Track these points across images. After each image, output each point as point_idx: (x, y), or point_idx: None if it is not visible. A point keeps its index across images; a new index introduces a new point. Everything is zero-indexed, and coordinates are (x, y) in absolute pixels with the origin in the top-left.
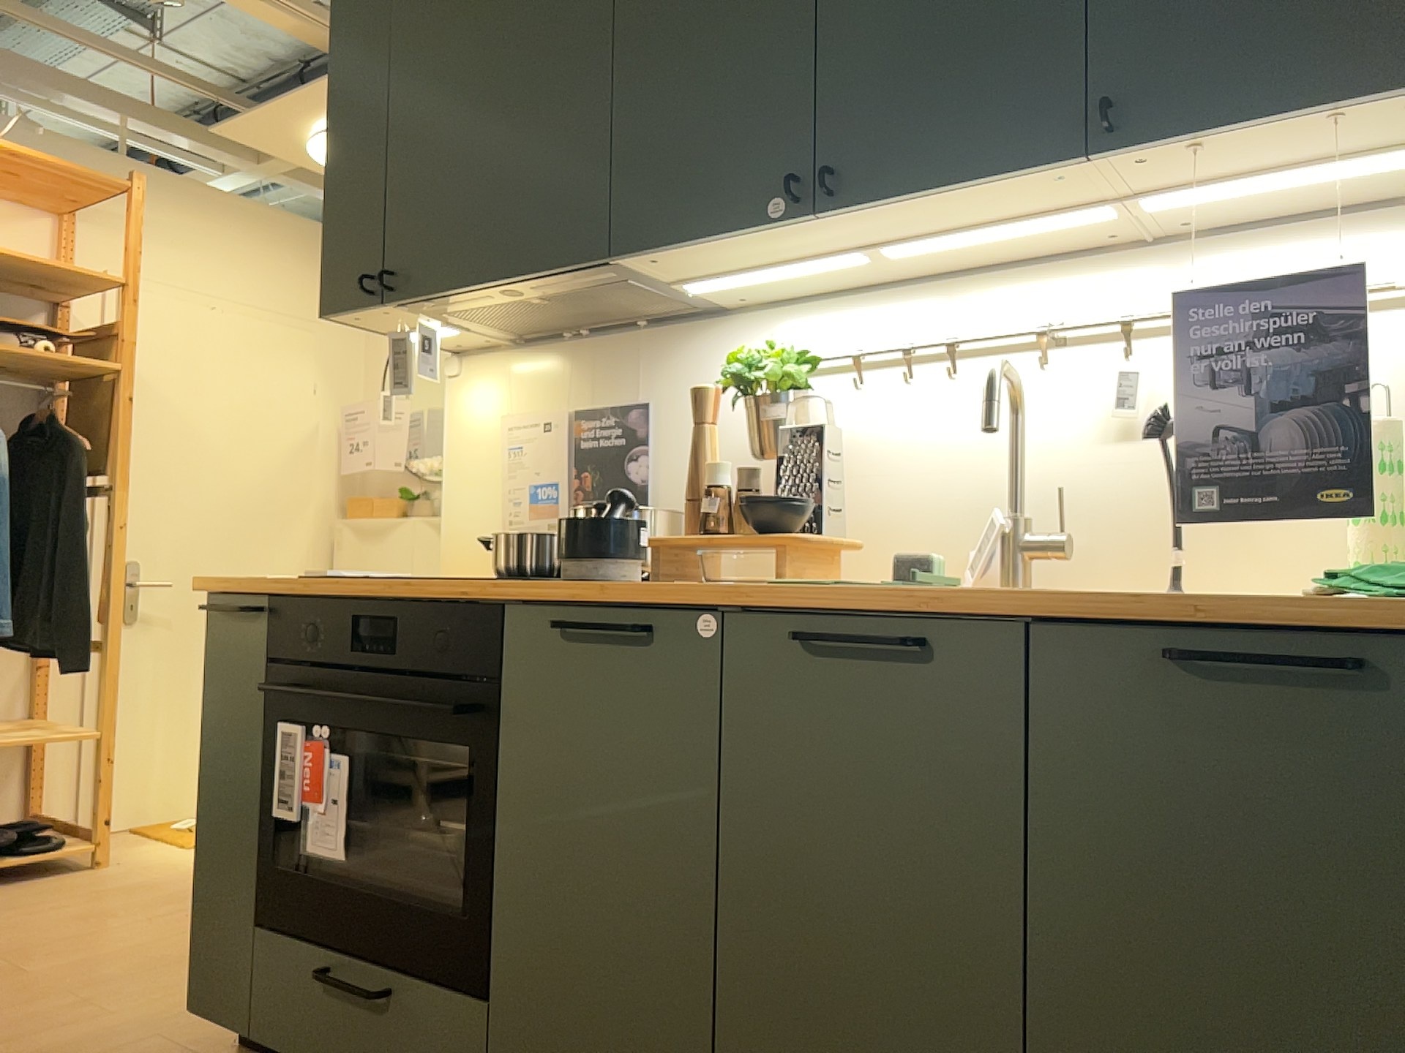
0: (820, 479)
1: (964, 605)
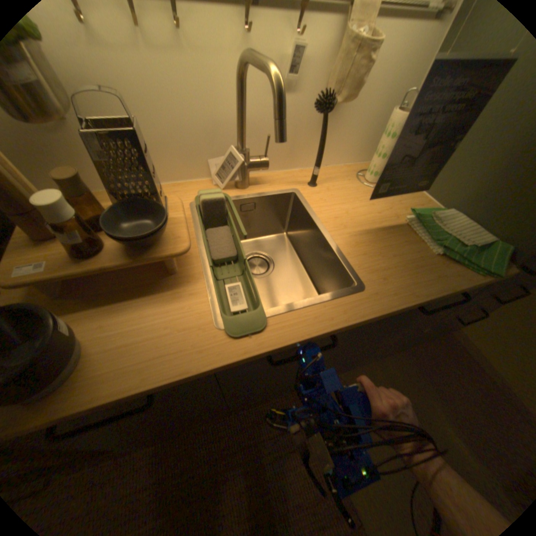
0: (140, 173)
1: (358, 325)
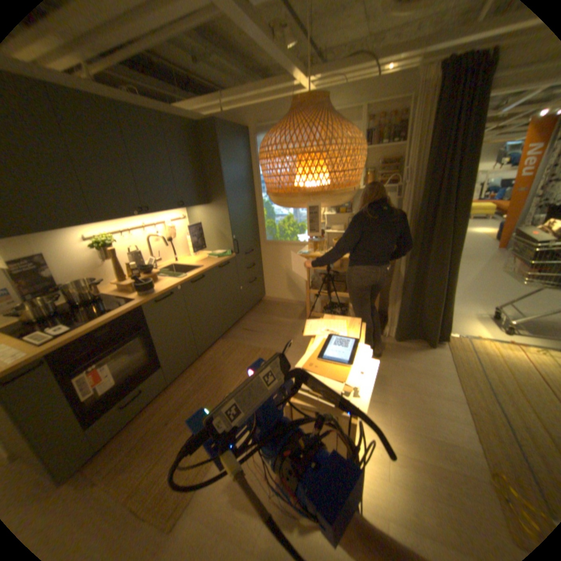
0: (139, 261)
1: (205, 270)
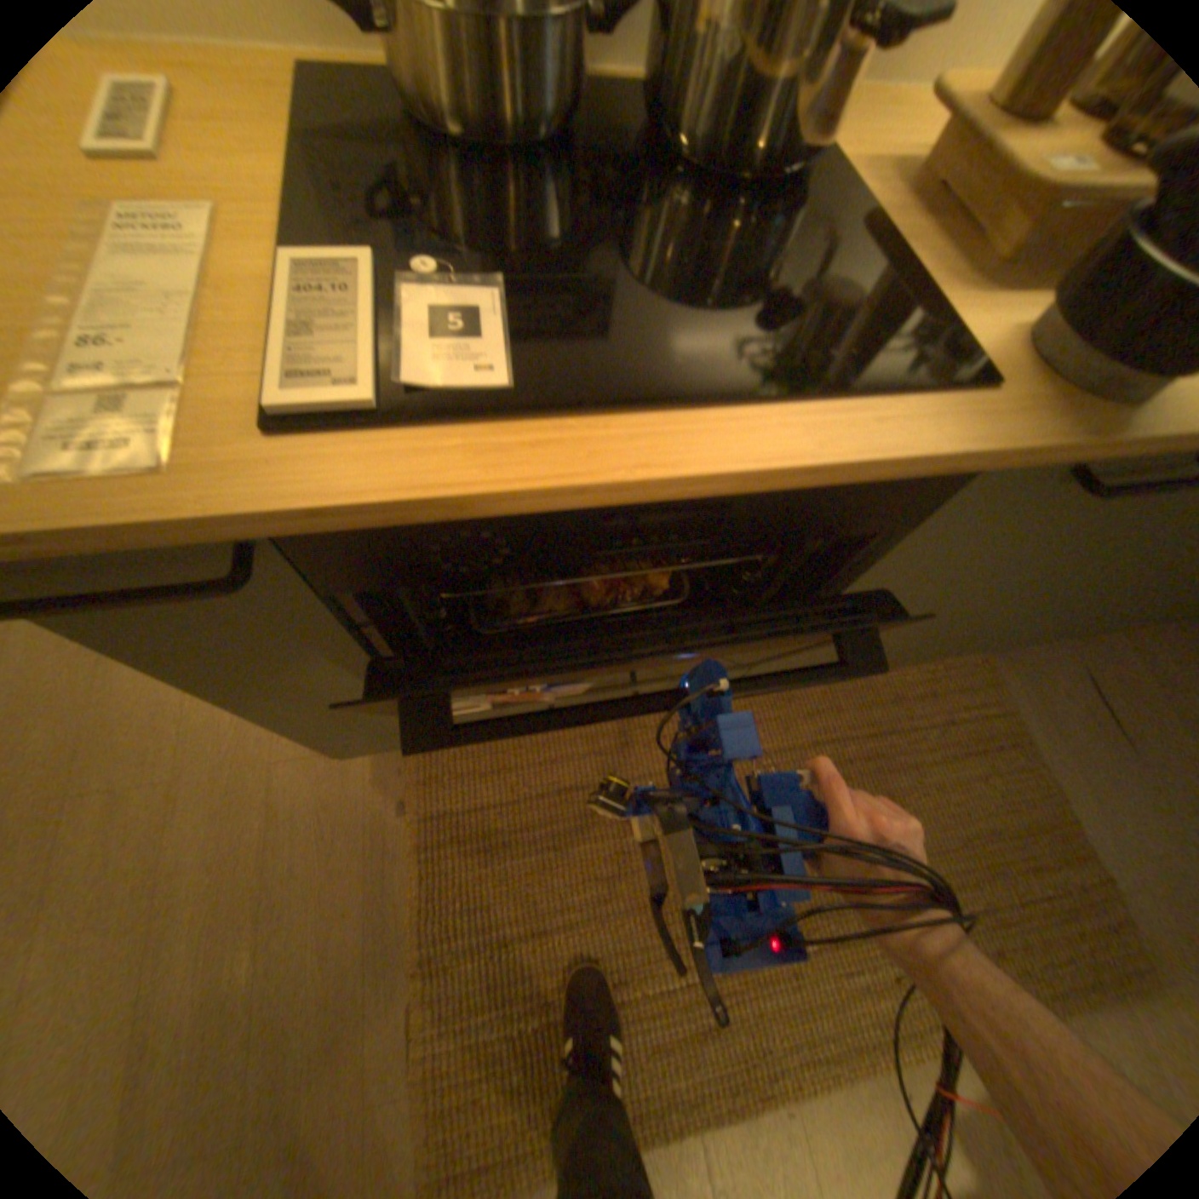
0: None
1: None
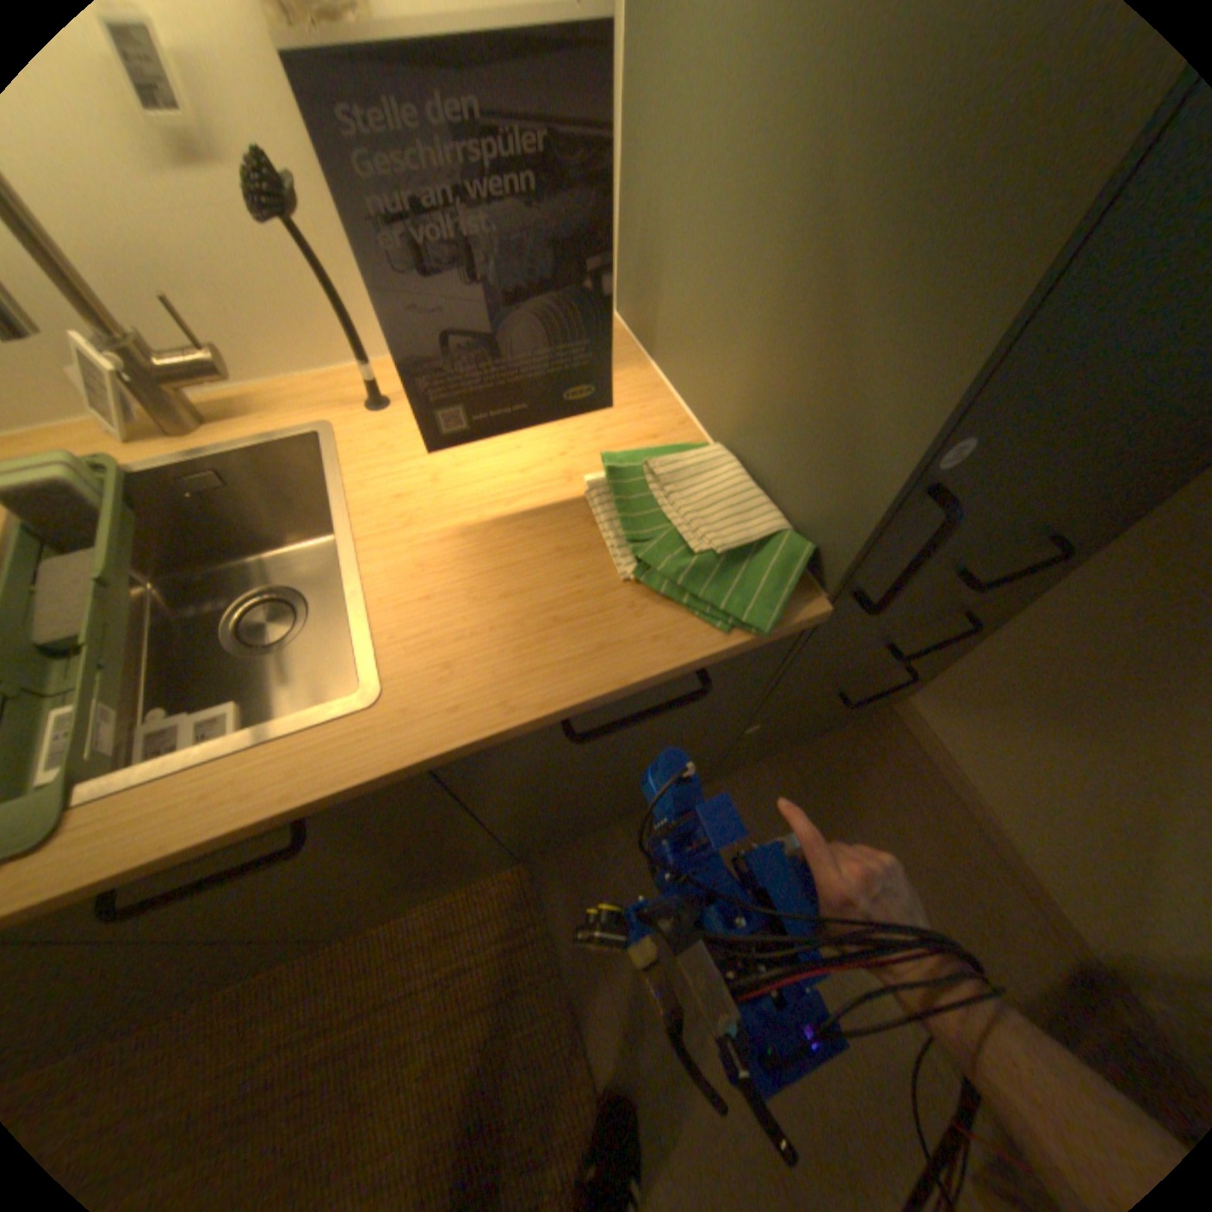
0: None
1: (328, 803)
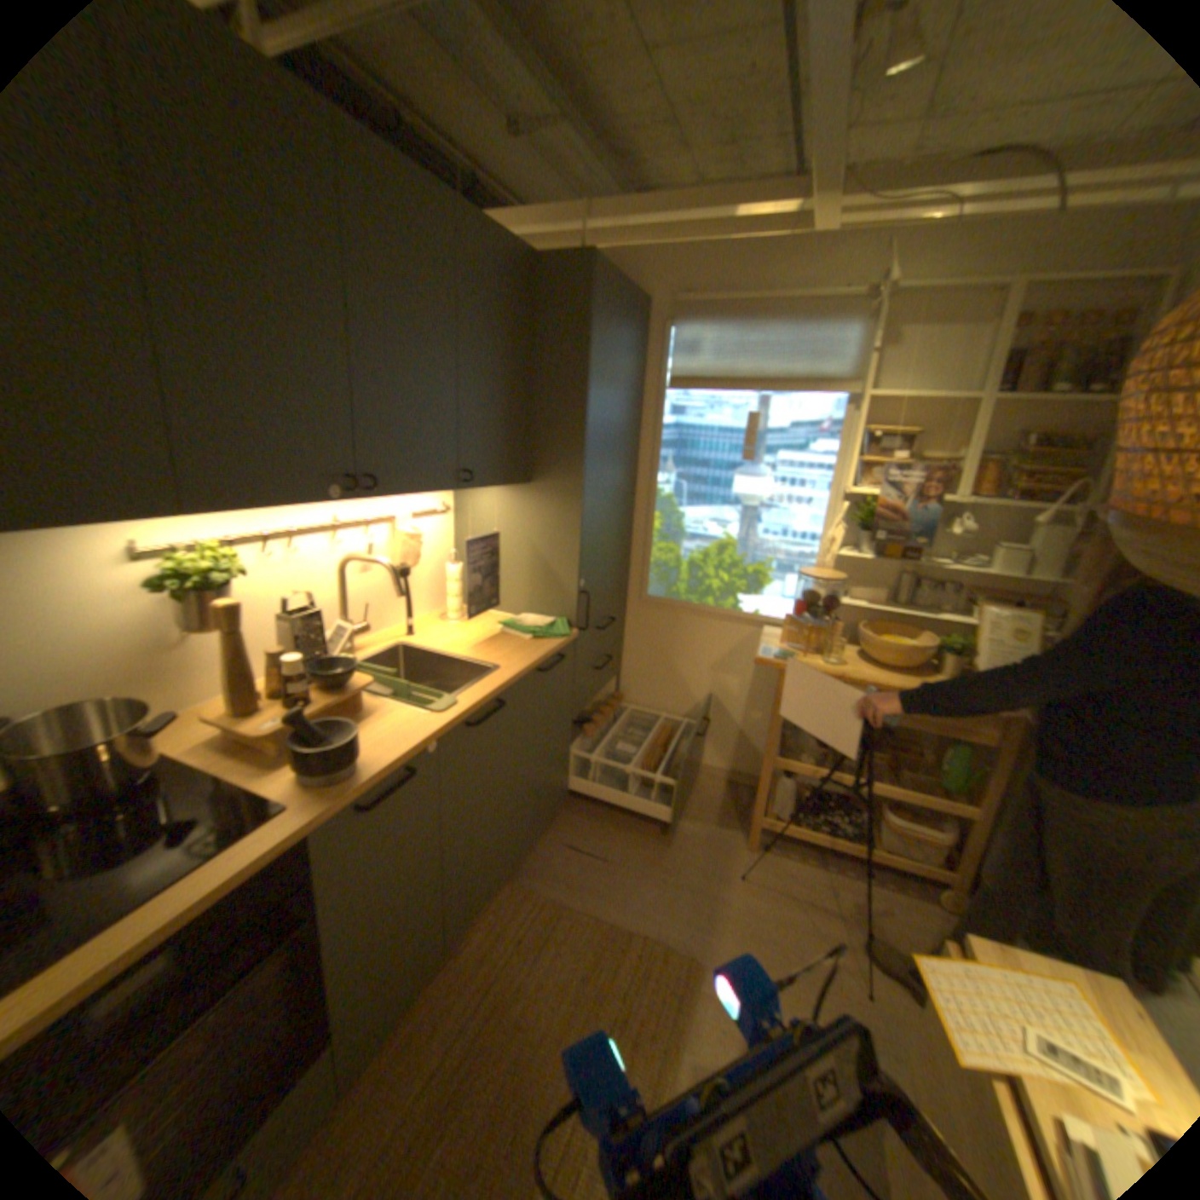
0: (312, 642)
1: (507, 684)
